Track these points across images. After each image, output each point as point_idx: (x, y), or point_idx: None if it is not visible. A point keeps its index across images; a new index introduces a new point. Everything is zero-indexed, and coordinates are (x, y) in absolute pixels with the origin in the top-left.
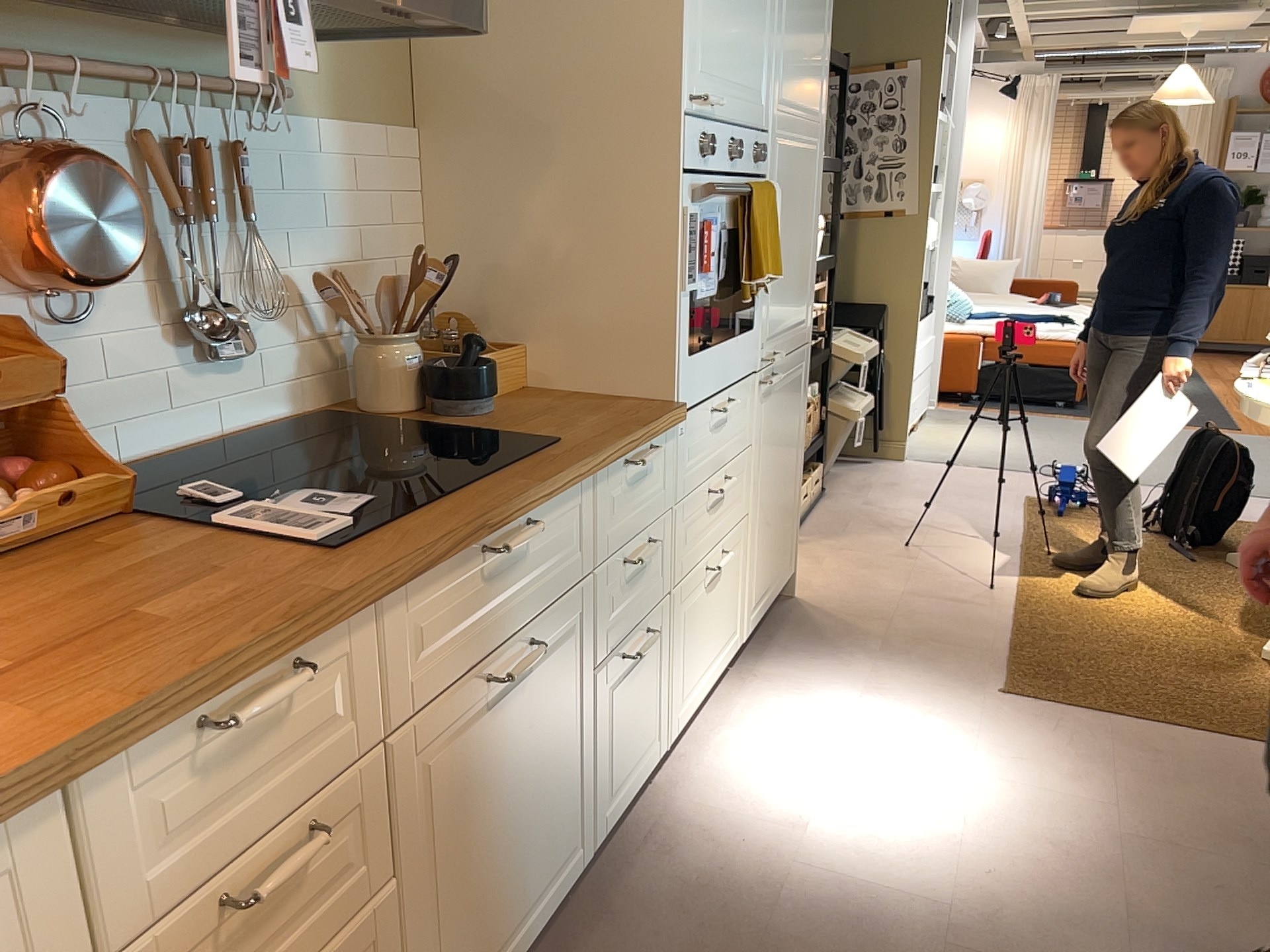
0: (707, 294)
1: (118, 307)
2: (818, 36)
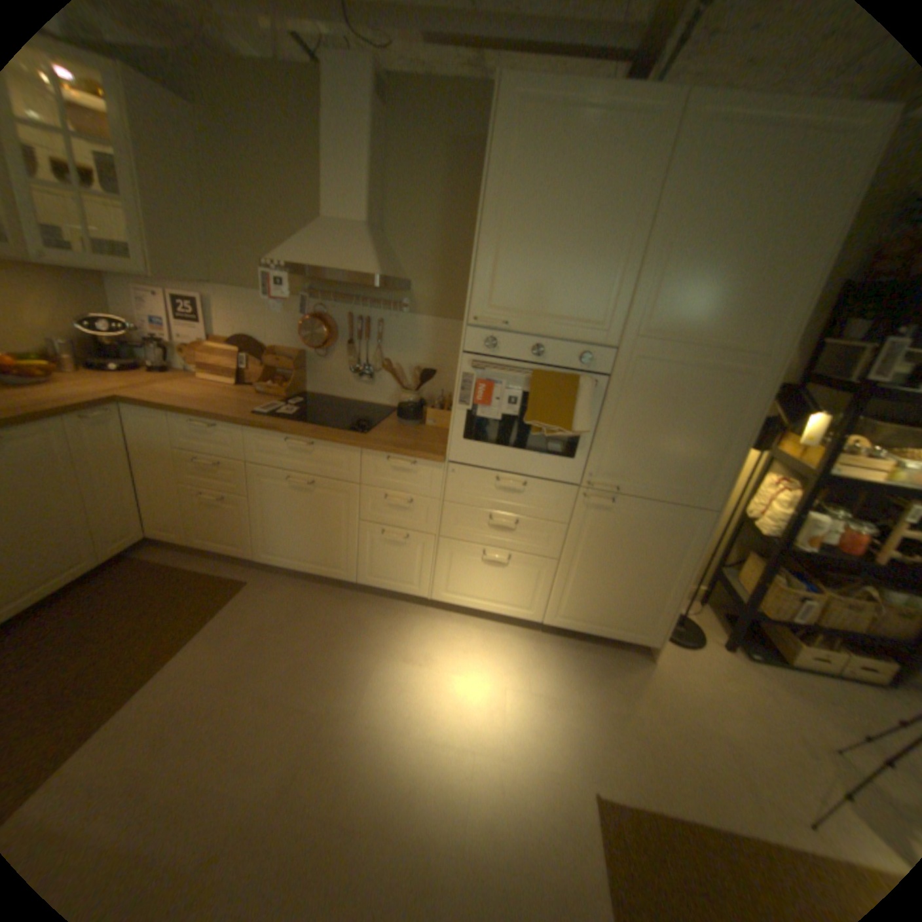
0: (486, 416)
1: (336, 357)
2: (761, 284)
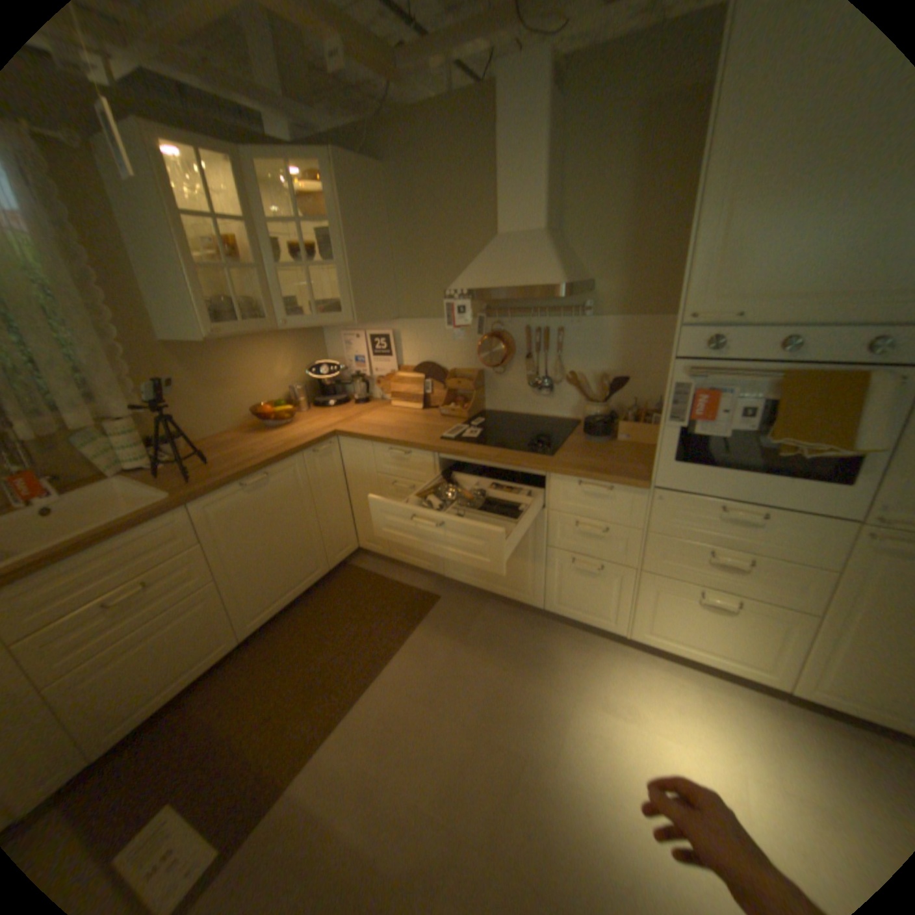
0: (710, 433)
1: (514, 372)
2: None
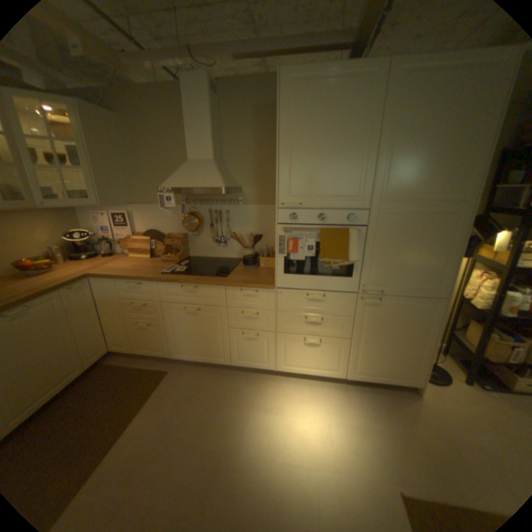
0: (296, 259)
1: (205, 235)
2: (453, 160)
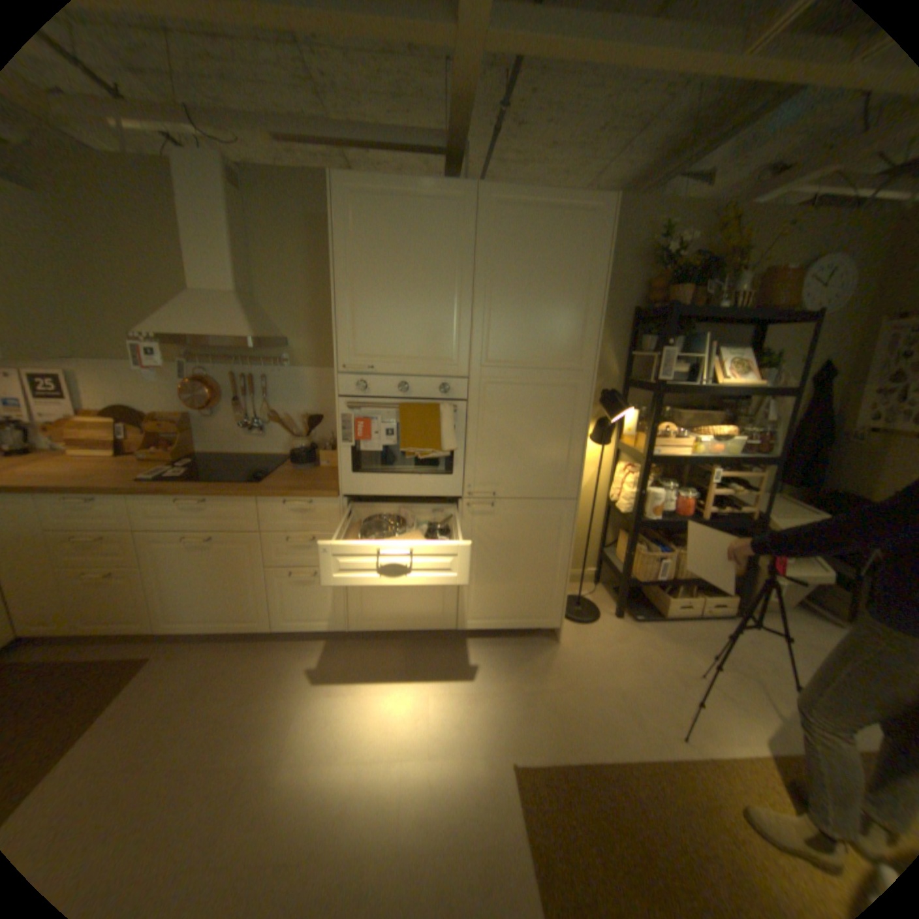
0: (370, 450)
1: (224, 415)
2: (562, 318)
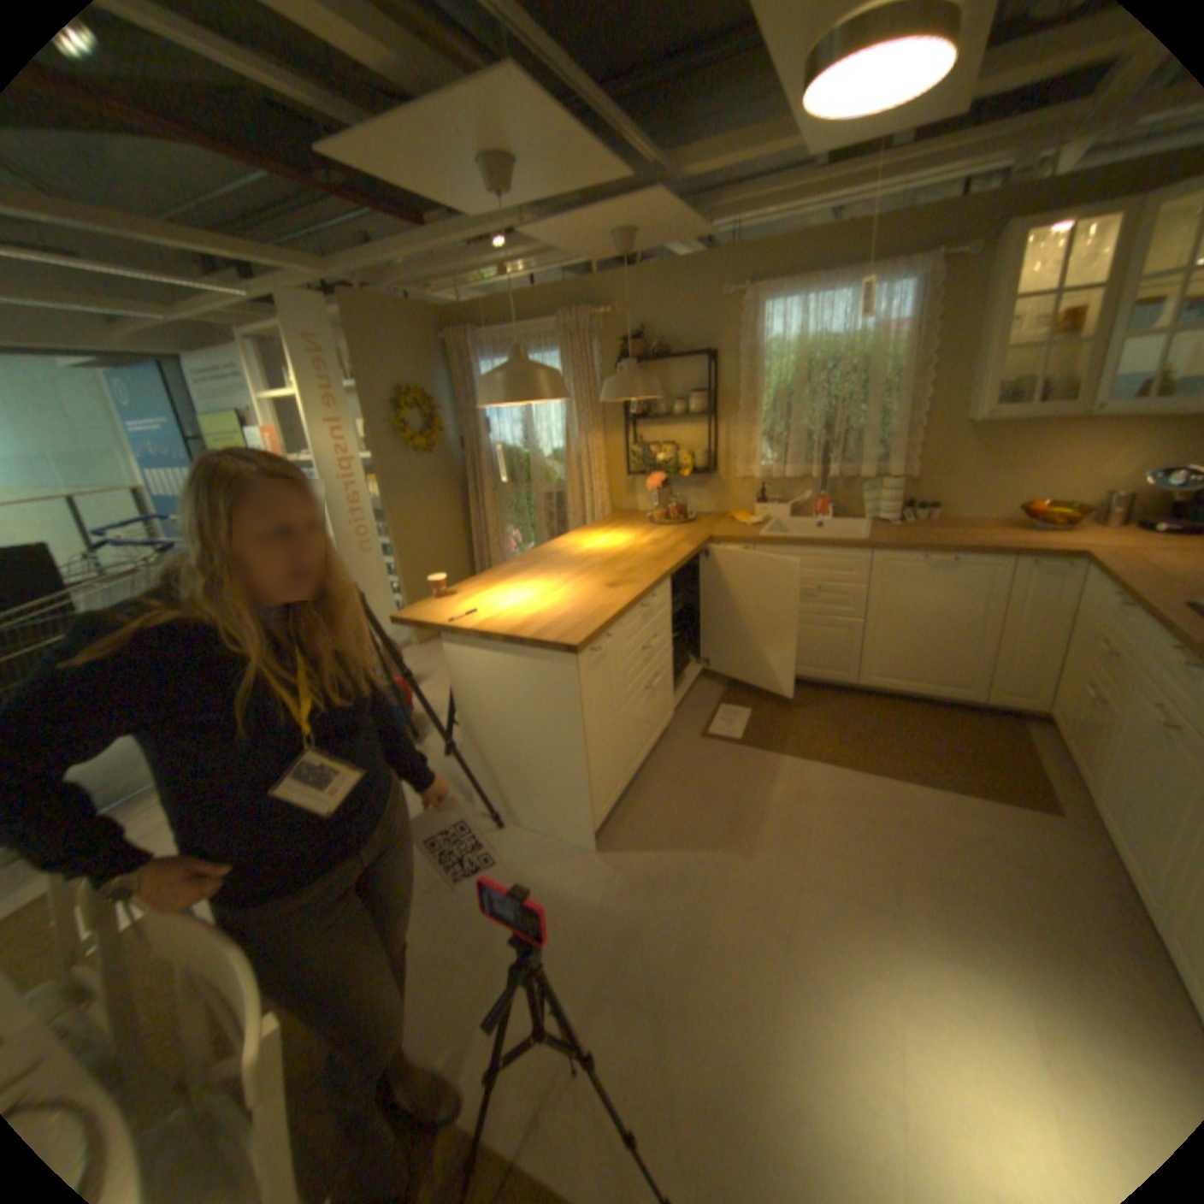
0: None
1: None
2: None
